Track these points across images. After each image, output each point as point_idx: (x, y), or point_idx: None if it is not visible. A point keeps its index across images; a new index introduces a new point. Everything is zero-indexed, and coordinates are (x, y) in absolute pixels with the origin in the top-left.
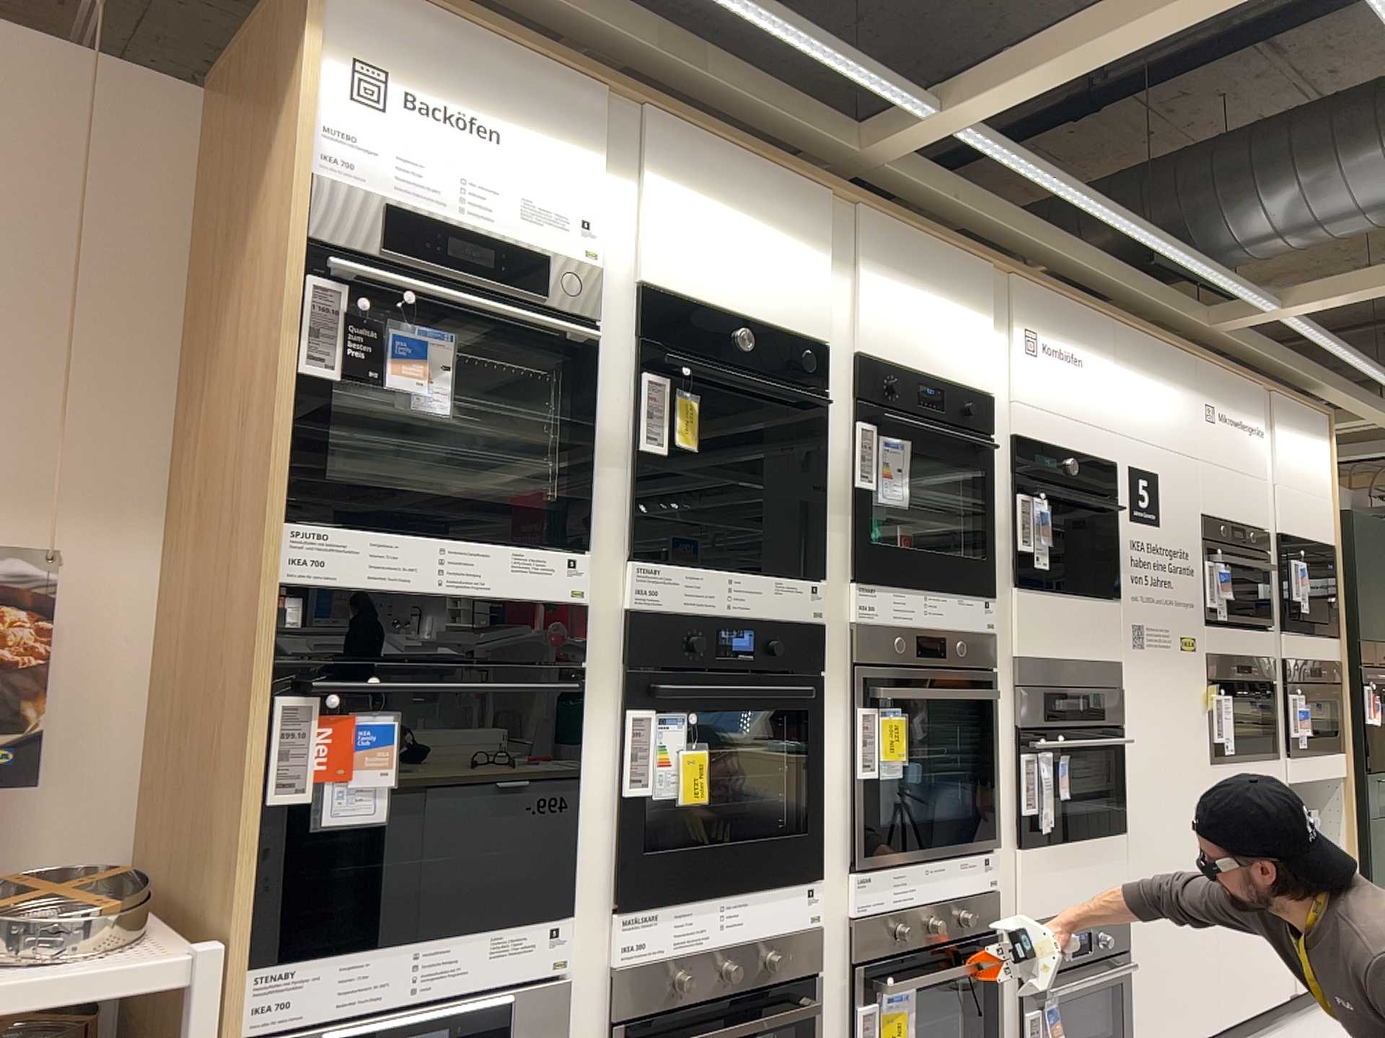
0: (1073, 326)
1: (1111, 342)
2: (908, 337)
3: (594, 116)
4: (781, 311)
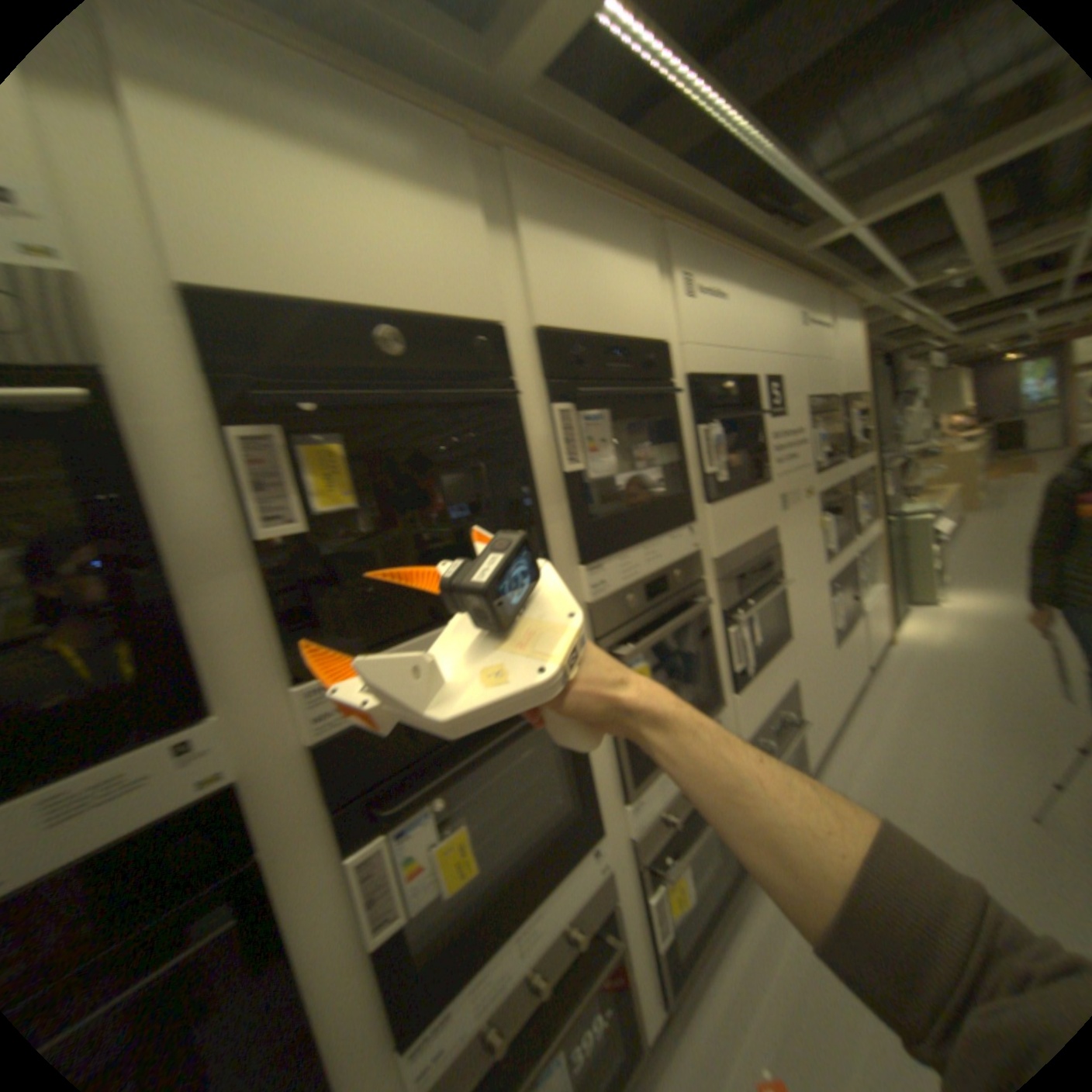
0: (729, 258)
1: (756, 269)
2: (597, 292)
3: None
4: (439, 283)
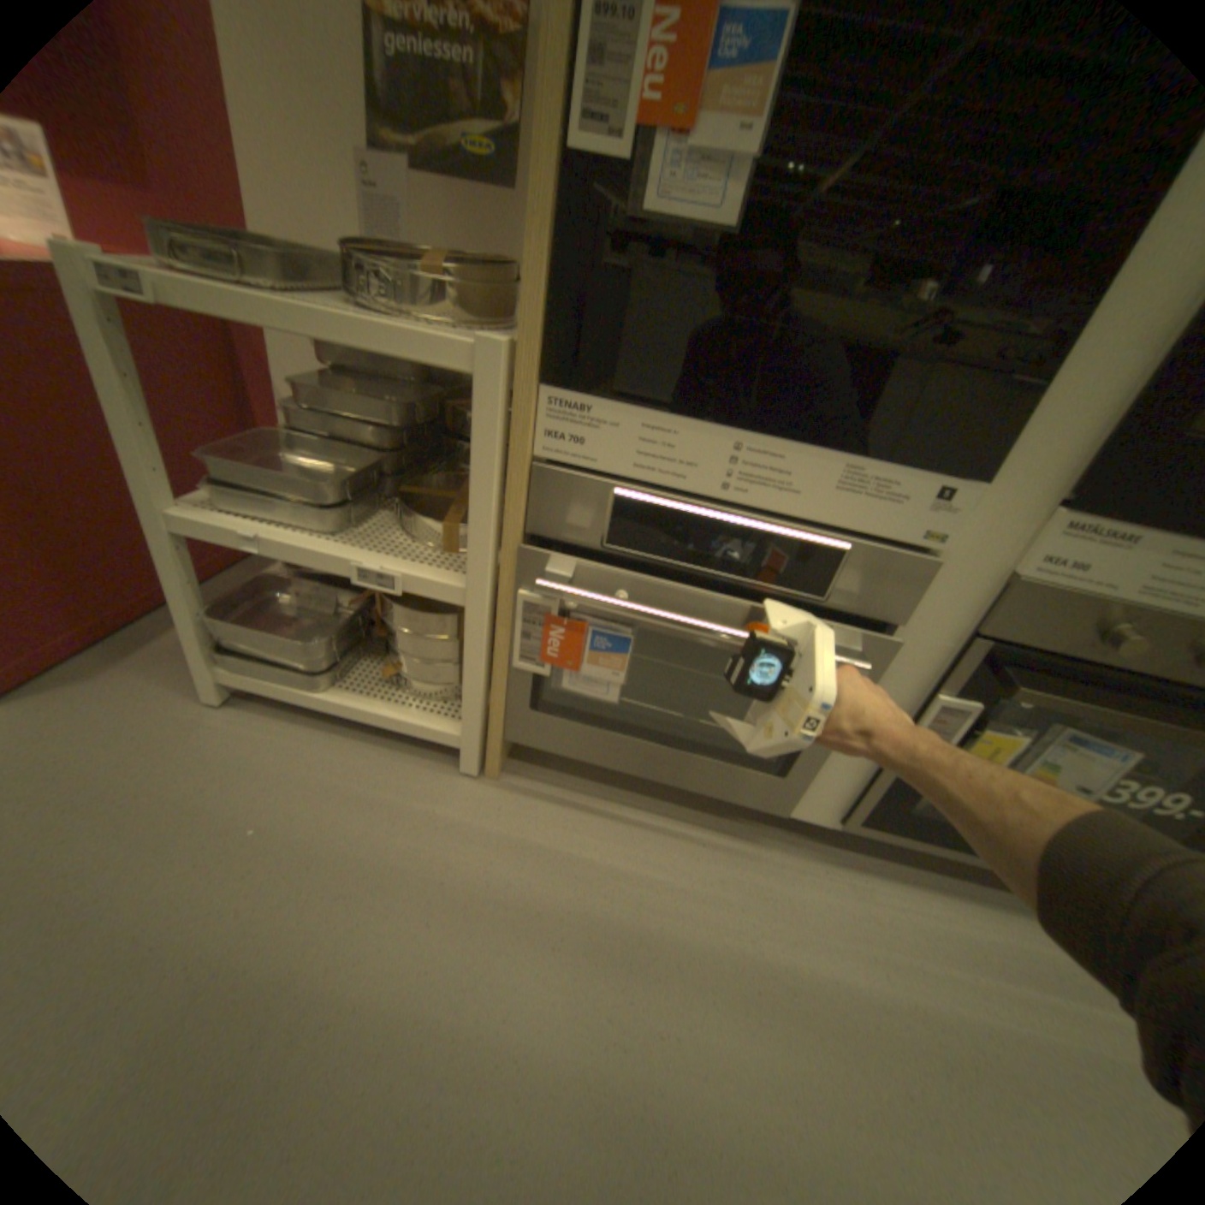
0: None
1: None
2: None
3: None
4: None
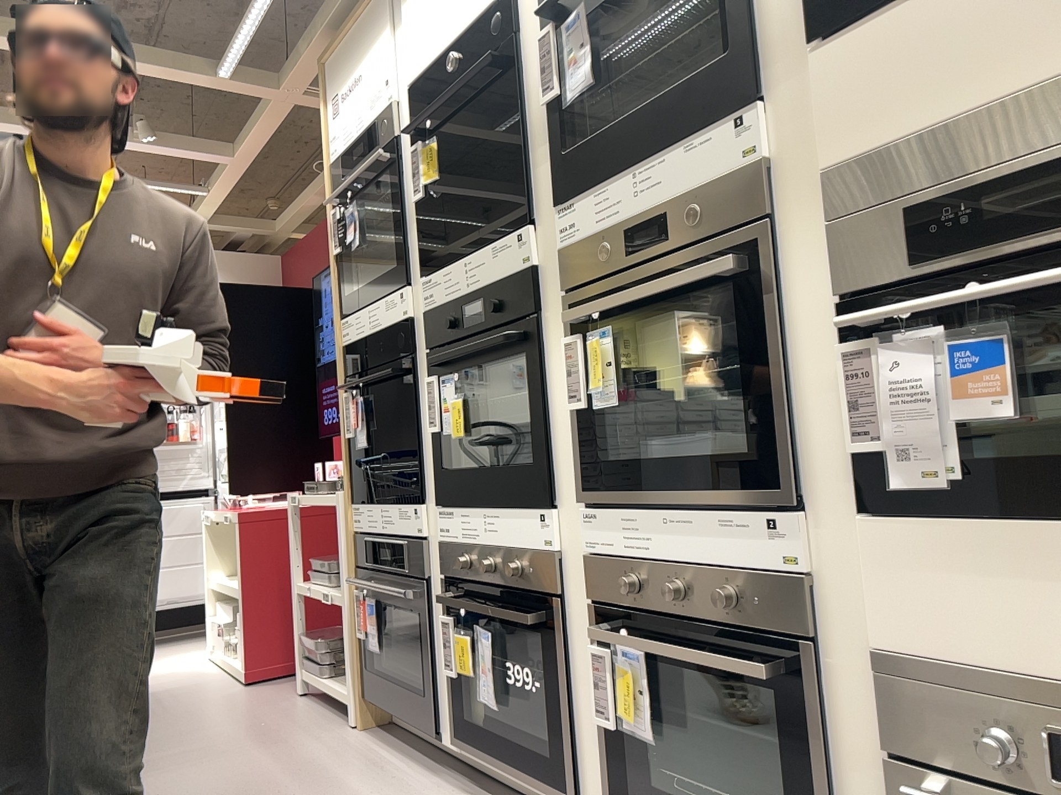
0: None
1: None
2: None
3: (379, 3)
4: None
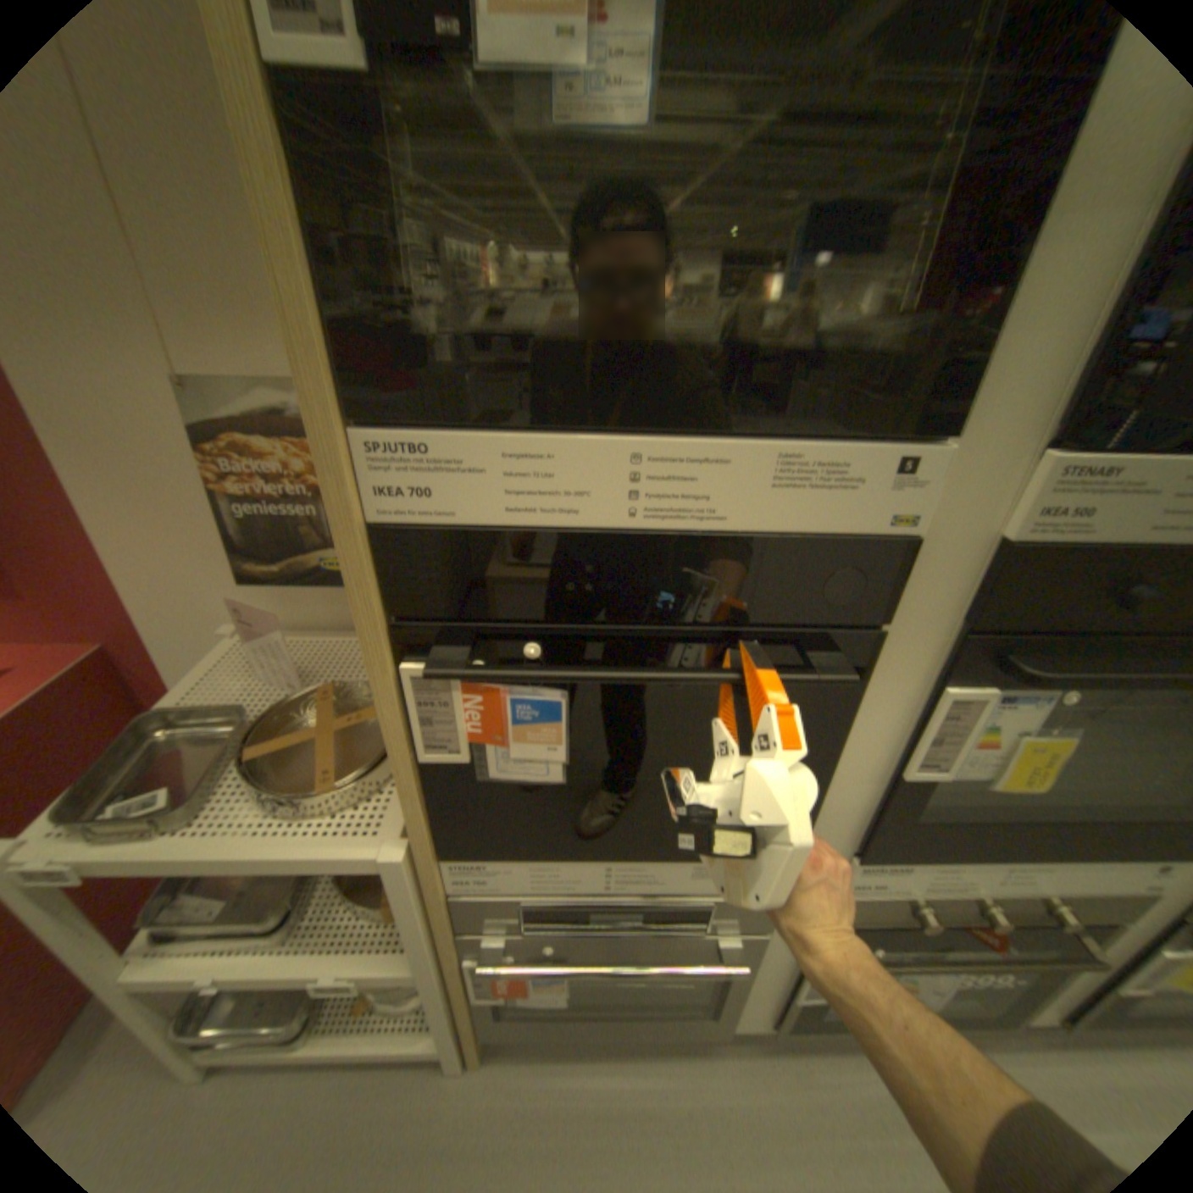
0: None
1: None
2: None
3: None
4: None
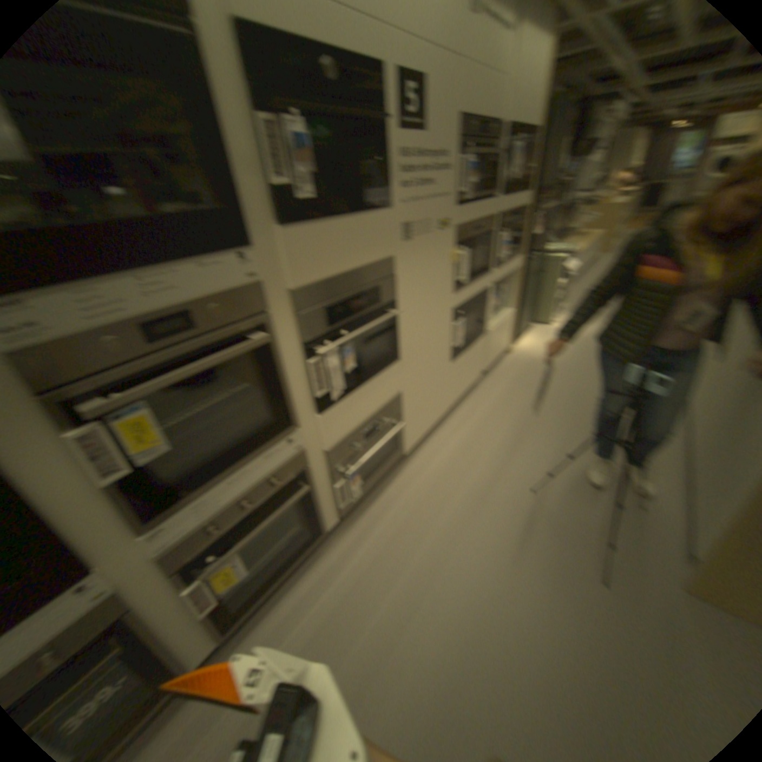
0: None
1: None
2: None
3: None
4: None
